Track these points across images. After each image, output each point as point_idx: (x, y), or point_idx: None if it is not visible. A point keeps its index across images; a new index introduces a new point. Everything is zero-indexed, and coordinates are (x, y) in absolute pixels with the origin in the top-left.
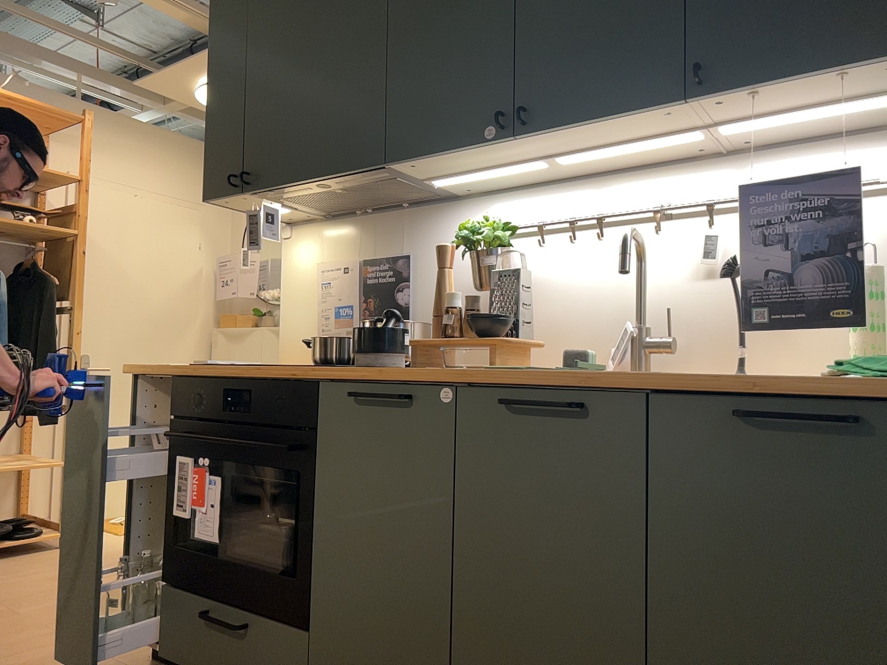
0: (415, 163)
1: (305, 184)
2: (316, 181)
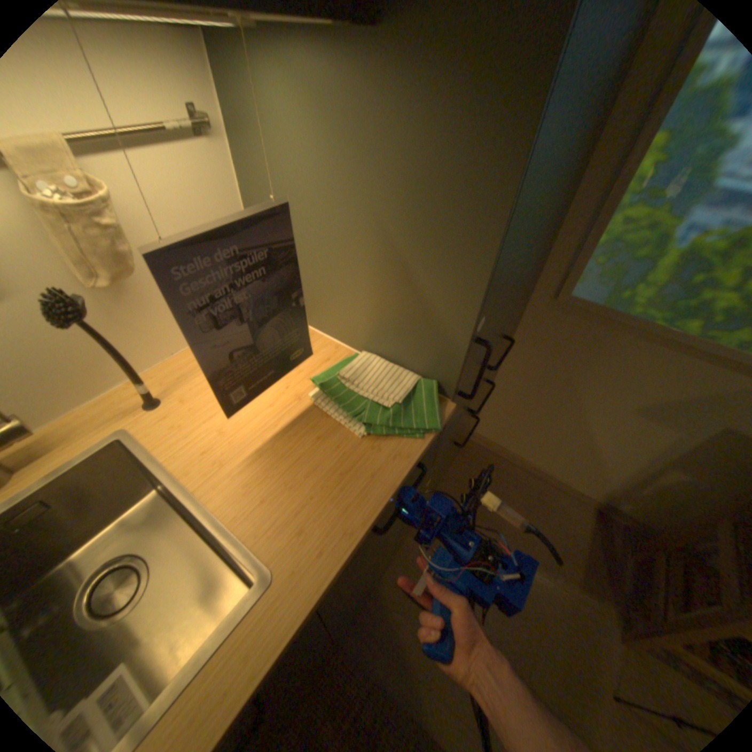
0: None
1: None
2: None
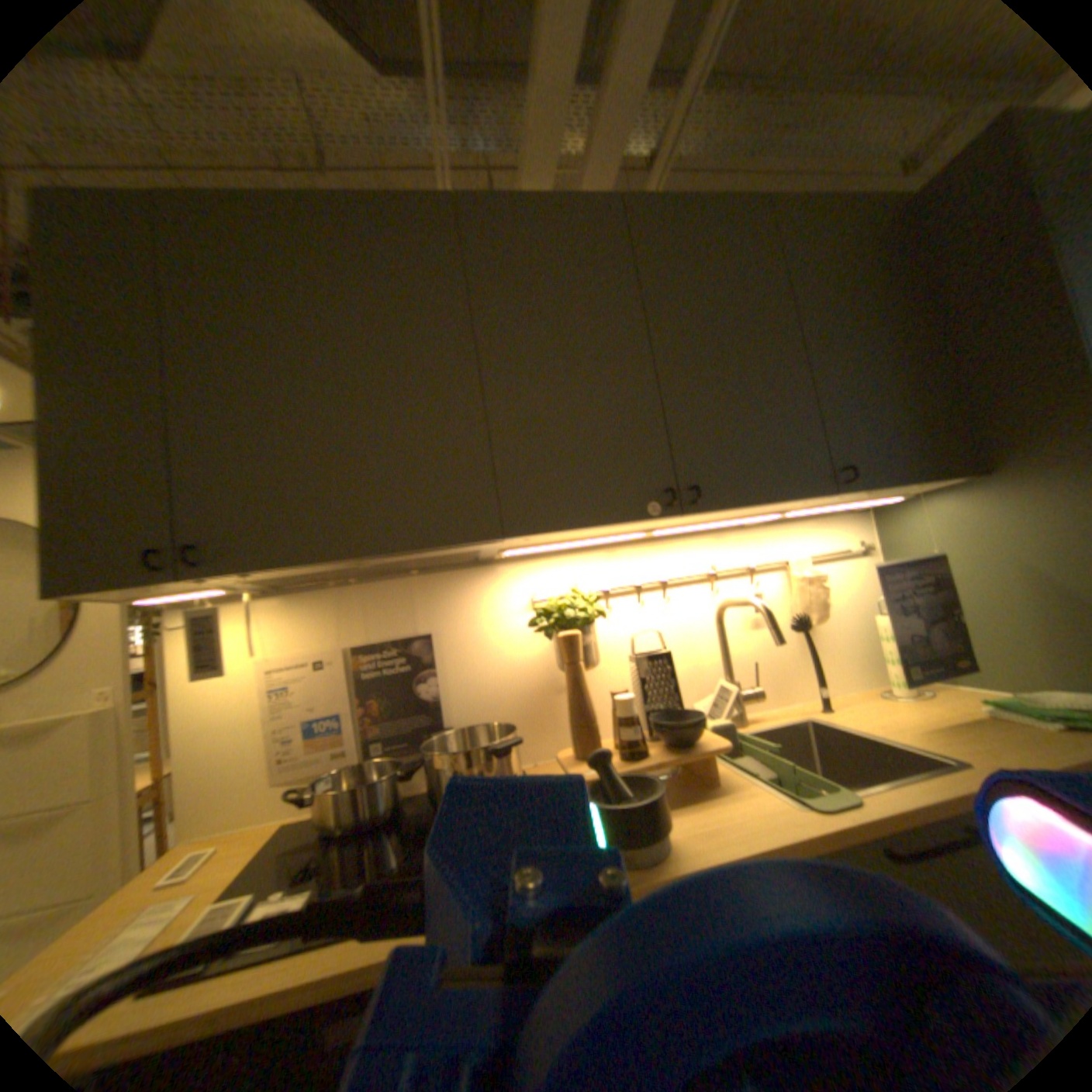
0: (531, 536)
1: (329, 562)
2: (355, 558)
